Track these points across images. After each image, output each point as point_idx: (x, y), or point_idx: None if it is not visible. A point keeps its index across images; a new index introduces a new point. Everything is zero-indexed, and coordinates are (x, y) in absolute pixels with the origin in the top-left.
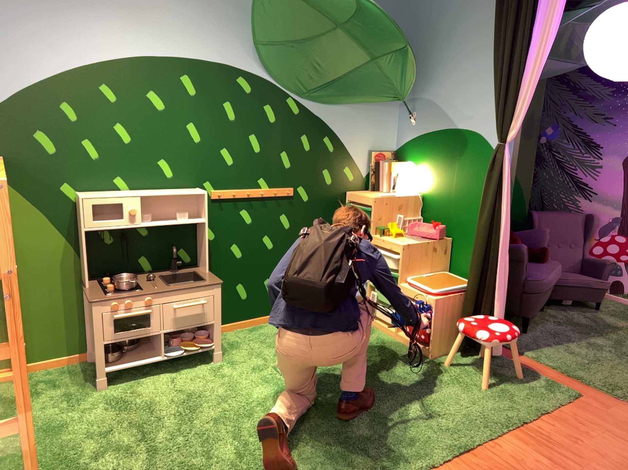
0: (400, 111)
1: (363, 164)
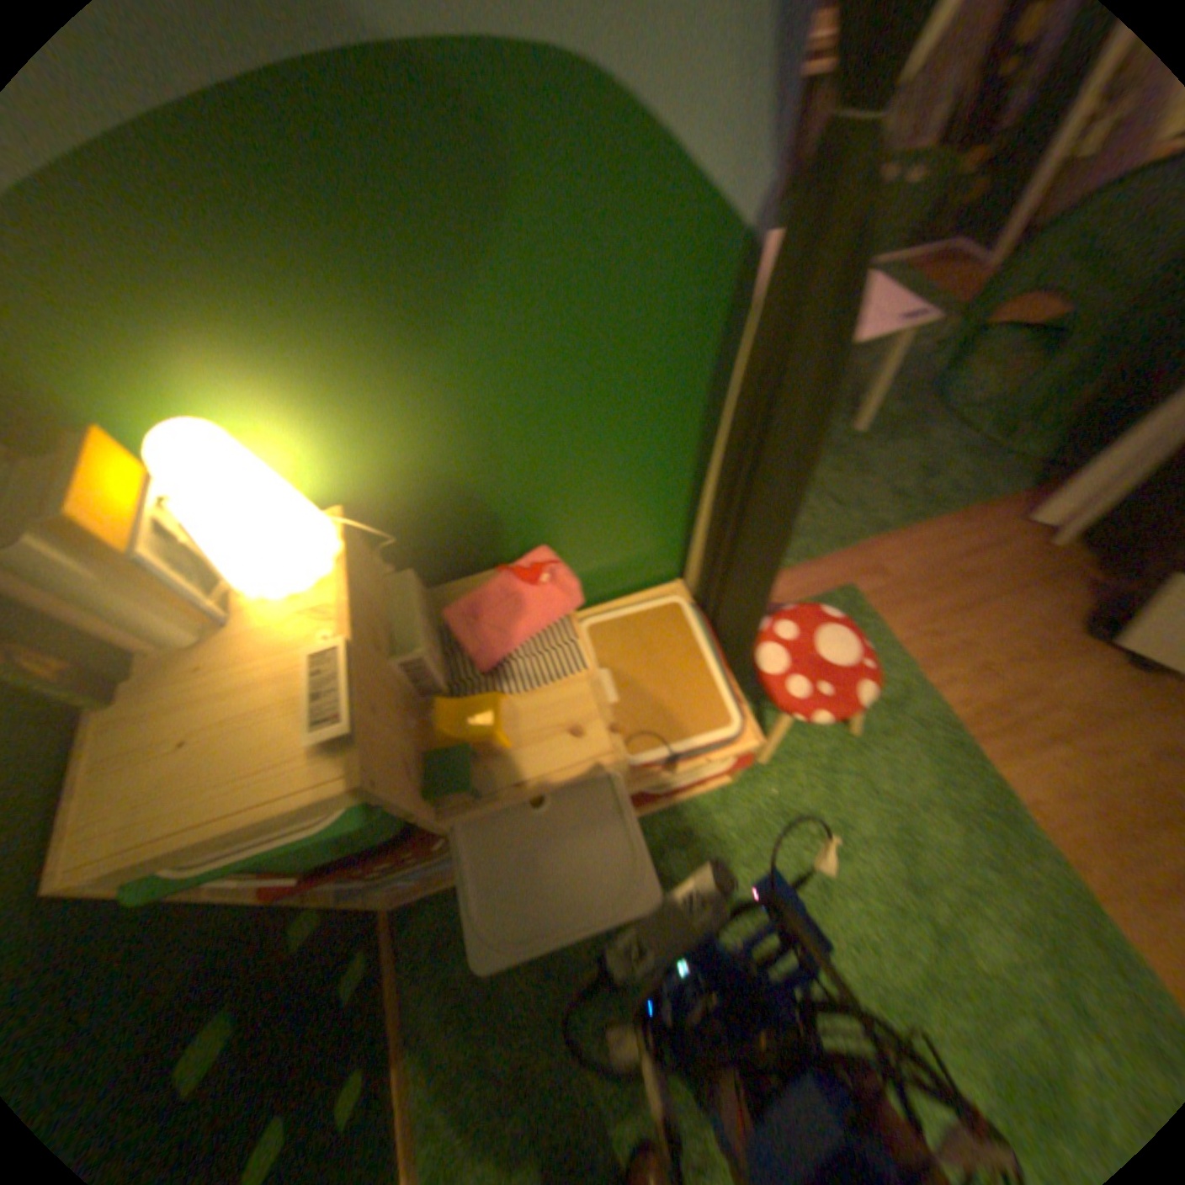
0: None
1: None
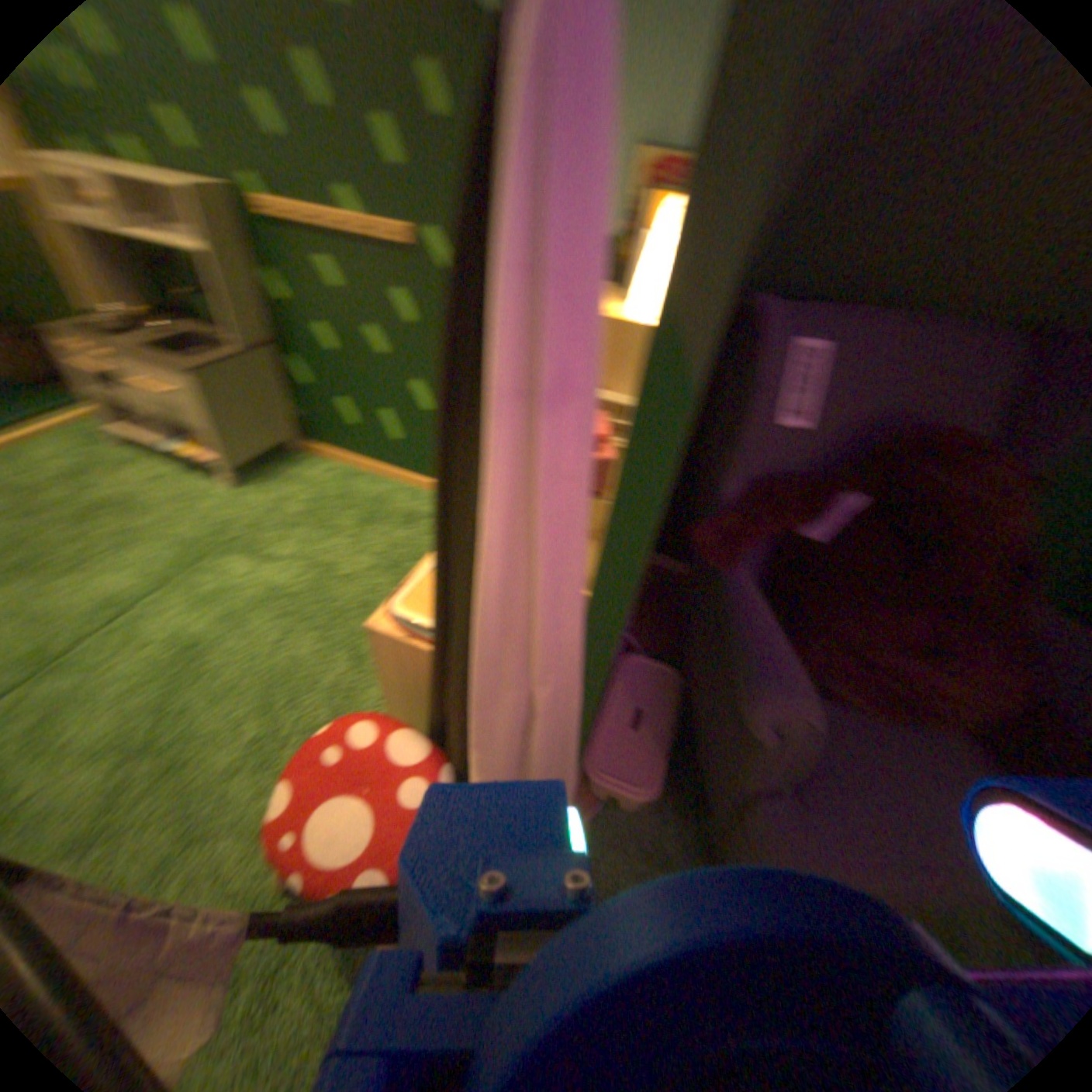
0: None
1: (612, 185)
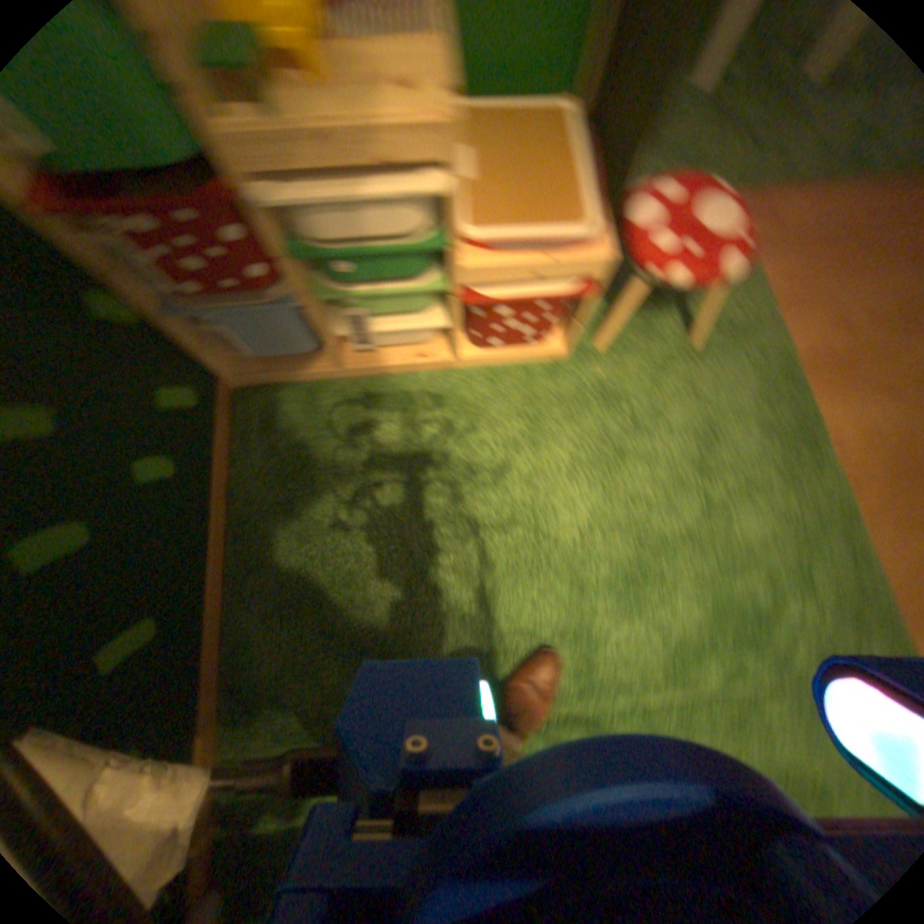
0: None
1: None
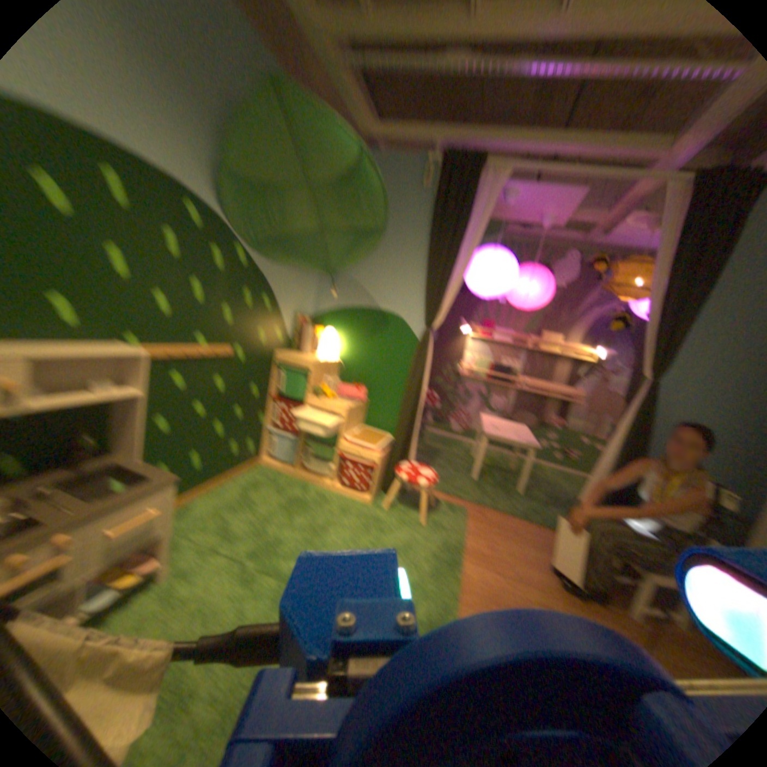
0: (322, 281)
1: (289, 326)
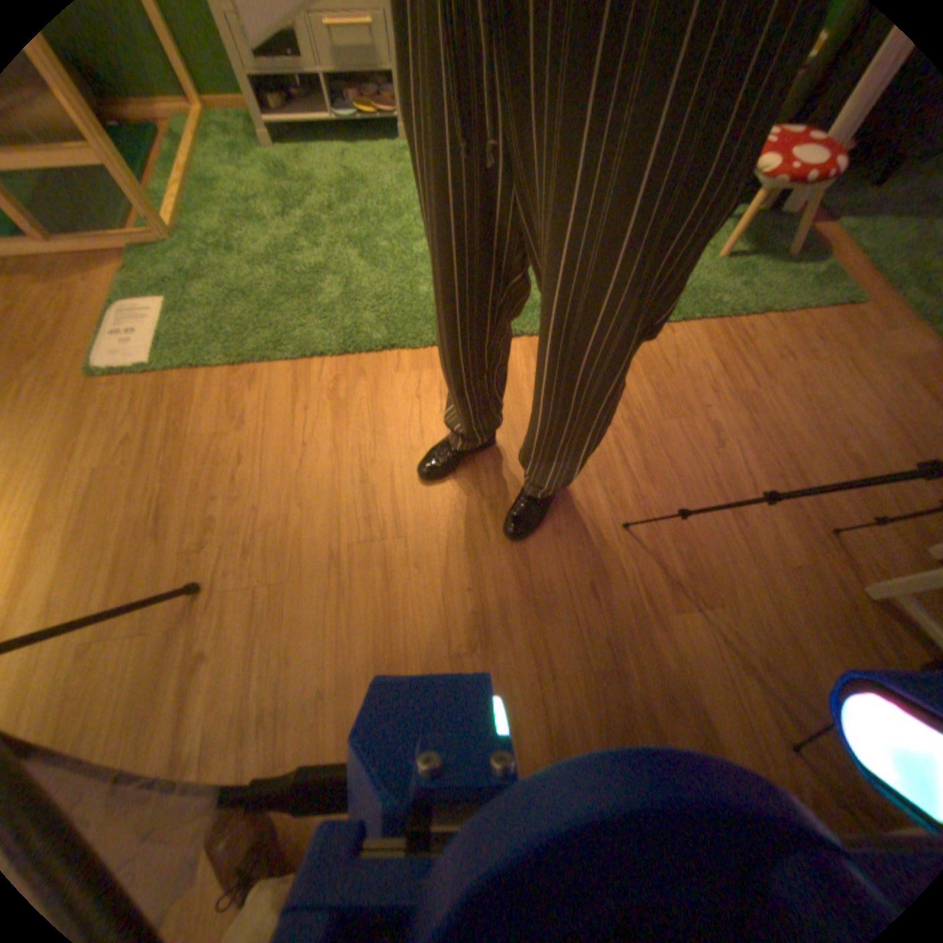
0: None
1: None
